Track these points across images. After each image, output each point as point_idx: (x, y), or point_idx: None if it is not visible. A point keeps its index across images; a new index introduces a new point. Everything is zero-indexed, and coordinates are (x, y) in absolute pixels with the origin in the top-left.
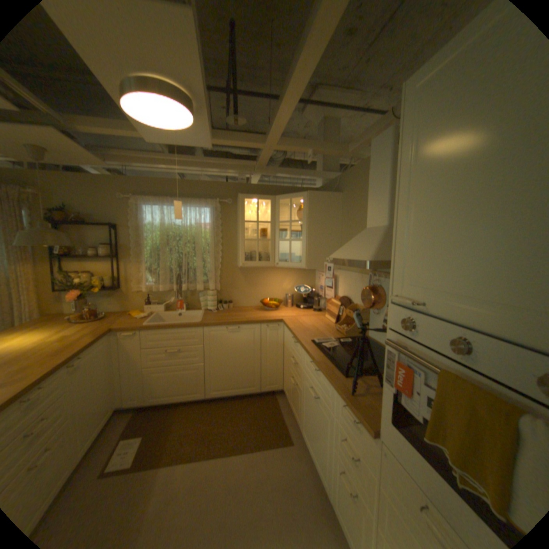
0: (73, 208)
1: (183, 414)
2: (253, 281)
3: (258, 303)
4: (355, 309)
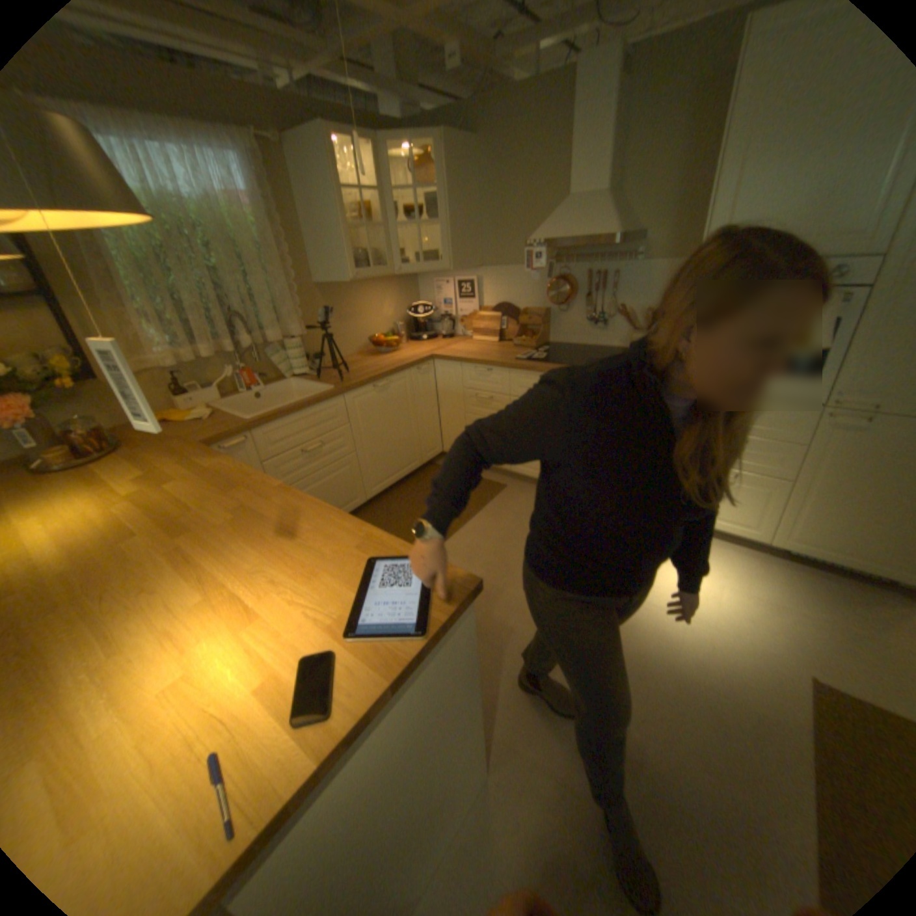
0: None
1: None
2: (343, 310)
3: (357, 348)
4: (525, 314)
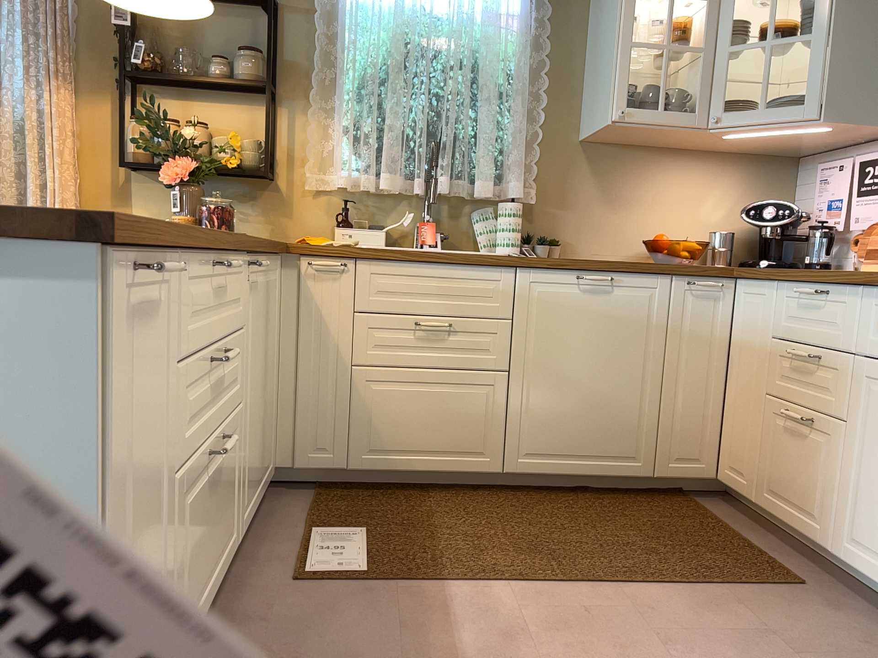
0: None
1: (450, 503)
2: (622, 188)
3: (631, 253)
4: None
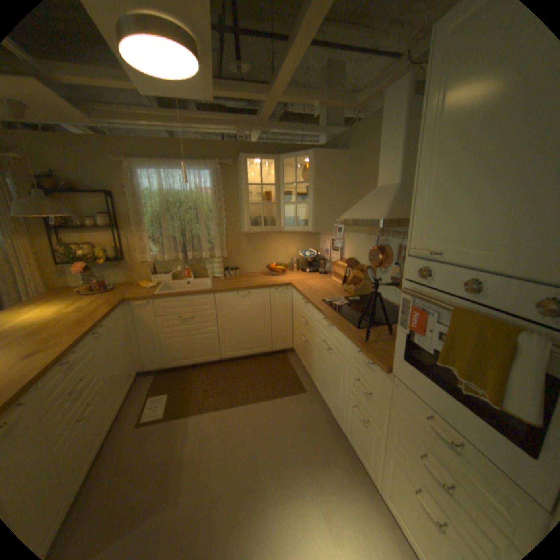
0: (62, 174)
1: (201, 374)
2: (258, 247)
3: (264, 269)
4: (361, 269)
